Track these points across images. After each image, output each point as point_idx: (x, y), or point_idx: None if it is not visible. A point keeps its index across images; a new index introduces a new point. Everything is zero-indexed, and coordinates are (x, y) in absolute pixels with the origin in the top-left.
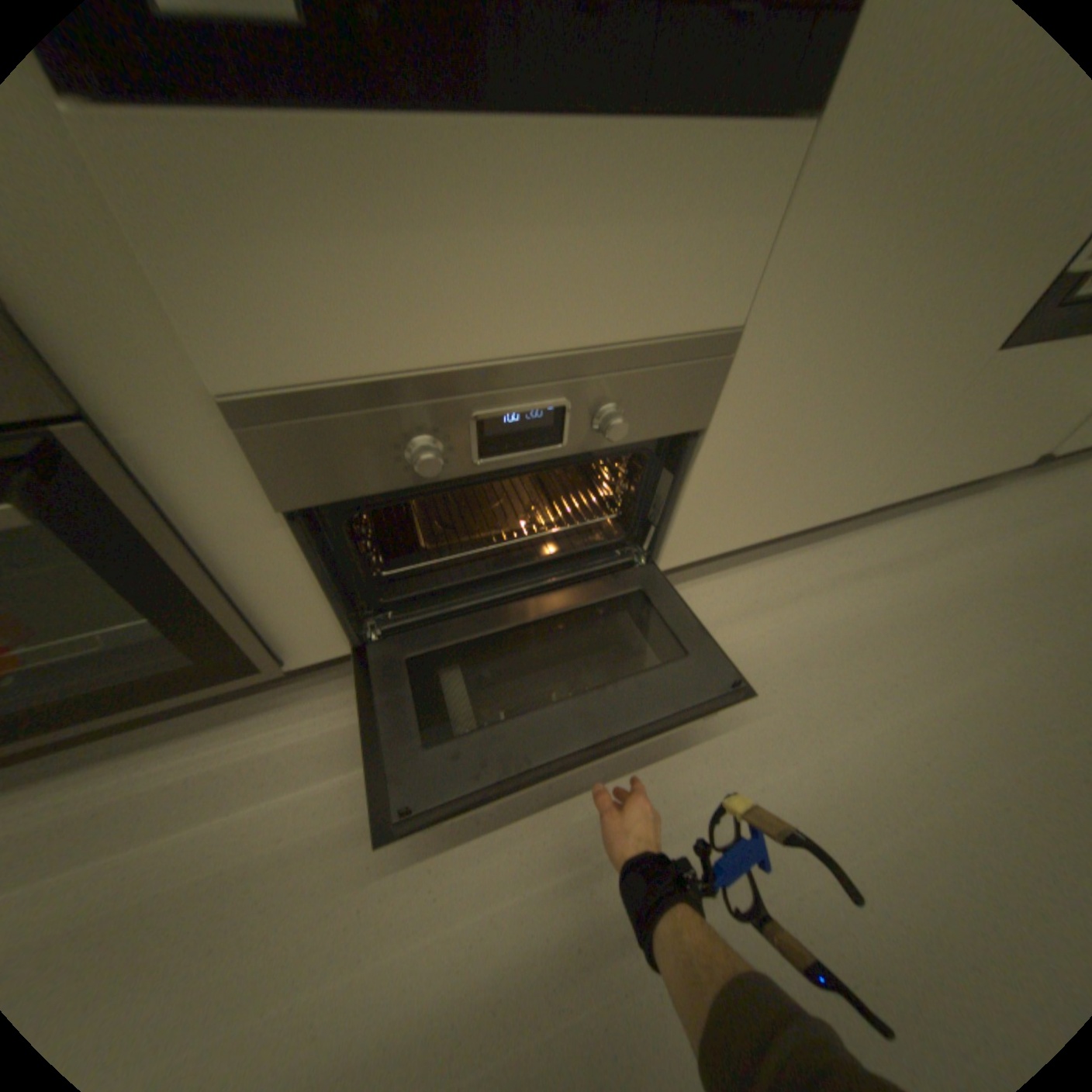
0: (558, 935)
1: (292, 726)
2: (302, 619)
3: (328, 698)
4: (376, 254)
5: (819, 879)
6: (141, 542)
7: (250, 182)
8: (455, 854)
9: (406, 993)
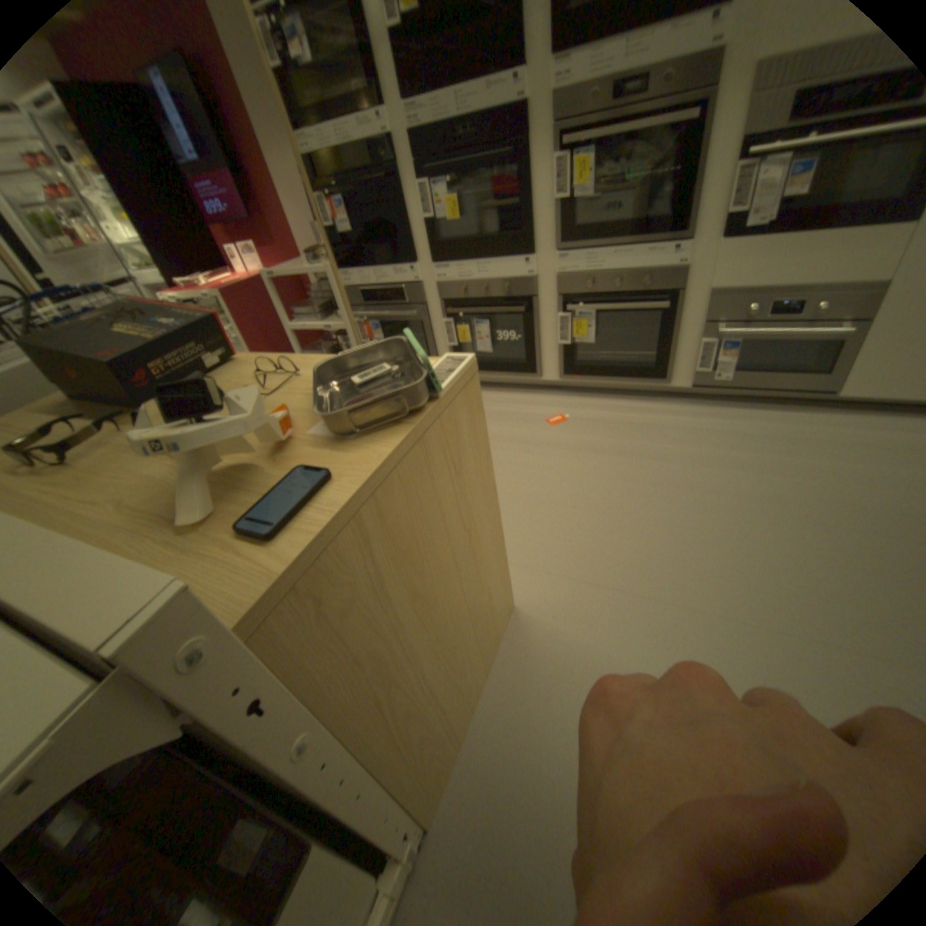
0: (737, 460)
1: (662, 404)
2: (686, 365)
3: (675, 402)
4: (765, 258)
5: (860, 487)
6: (675, 320)
7: (746, 246)
8: (708, 439)
9: (684, 452)
